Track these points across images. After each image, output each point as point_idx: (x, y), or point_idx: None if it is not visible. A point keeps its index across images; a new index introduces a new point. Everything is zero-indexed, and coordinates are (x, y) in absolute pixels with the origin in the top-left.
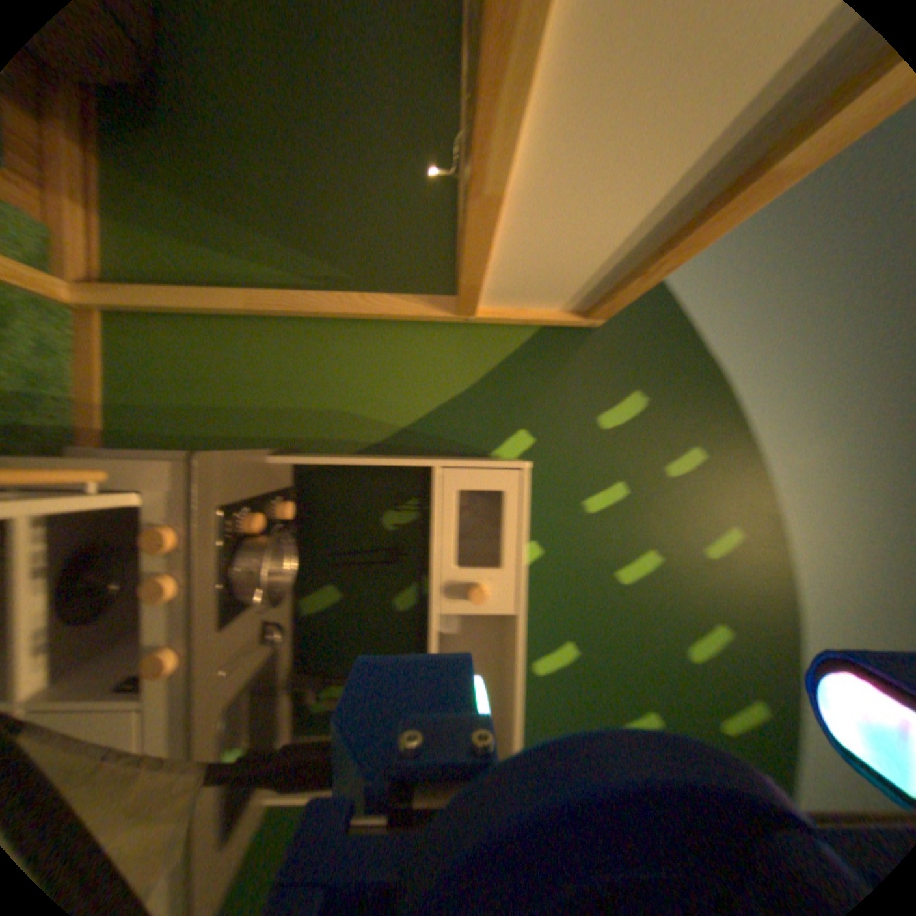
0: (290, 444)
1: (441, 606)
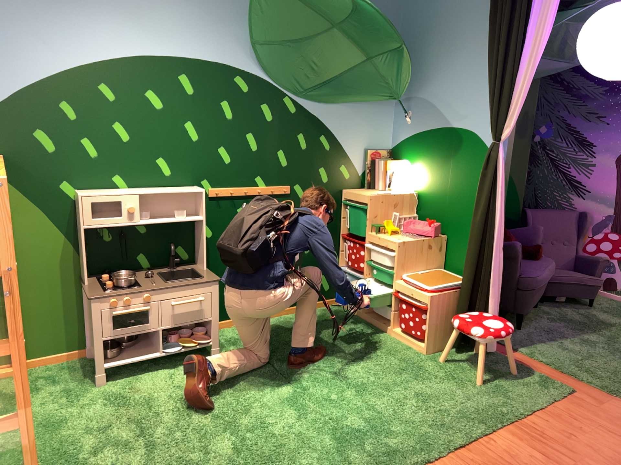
0: (81, 279)
1: (141, 221)
